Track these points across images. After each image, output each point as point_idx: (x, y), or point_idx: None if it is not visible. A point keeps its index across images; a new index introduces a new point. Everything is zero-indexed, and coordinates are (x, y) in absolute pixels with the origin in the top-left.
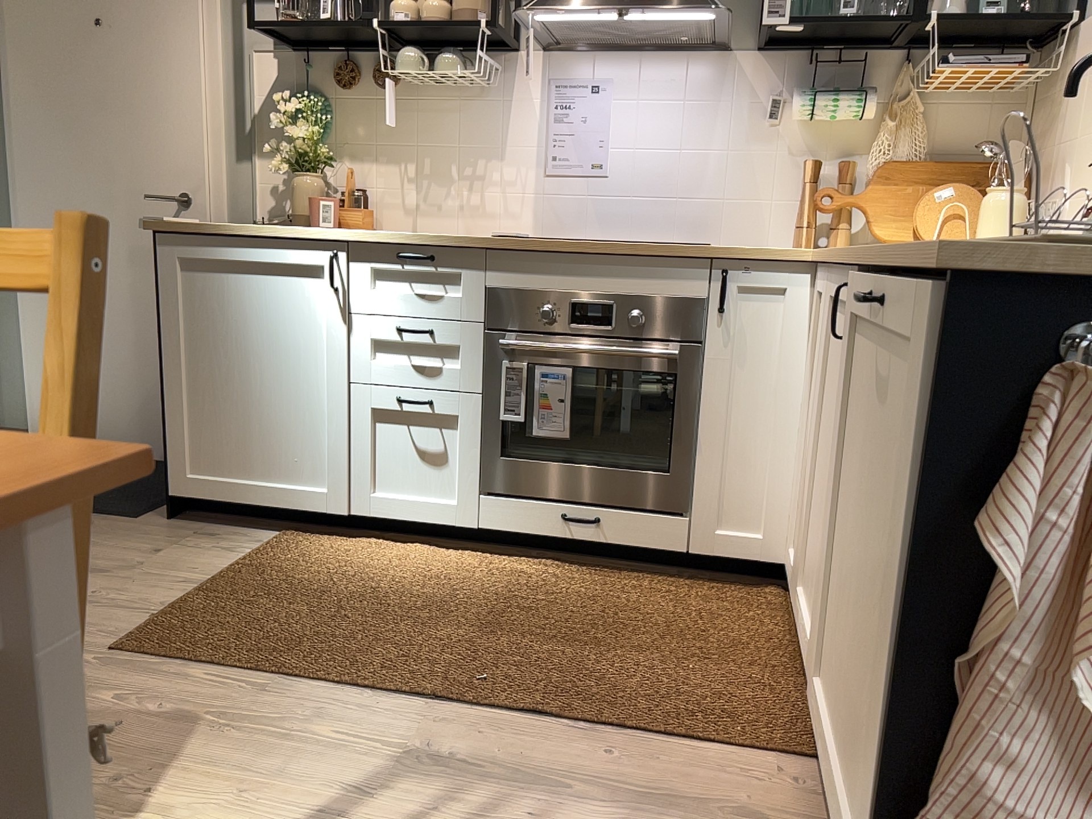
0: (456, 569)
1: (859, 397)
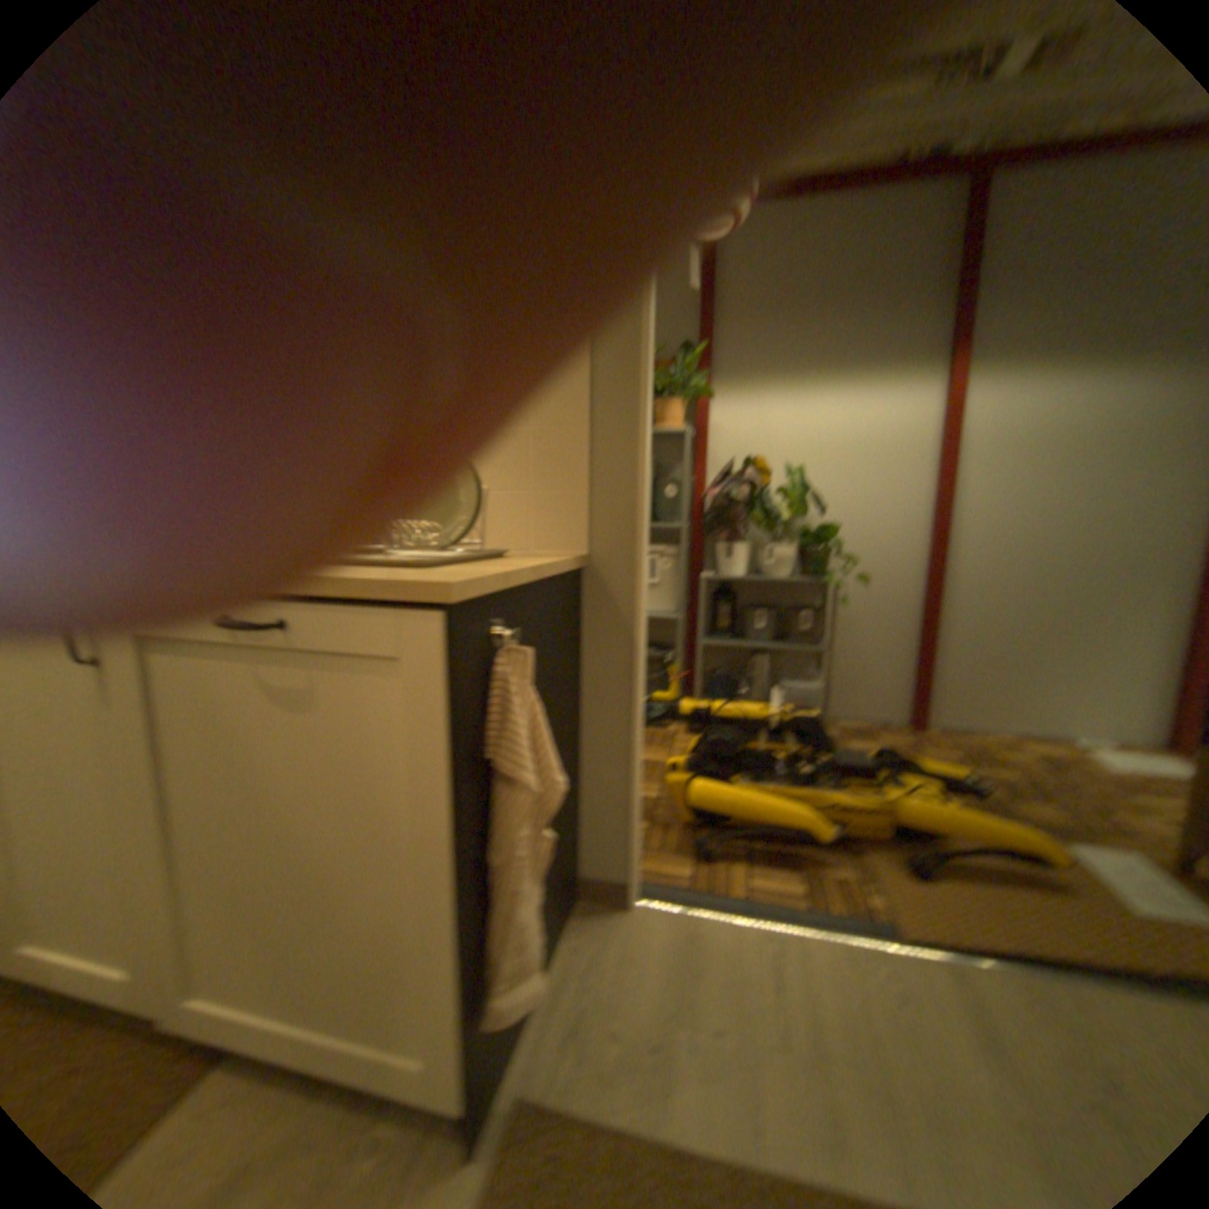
0: None
1: (168, 712)
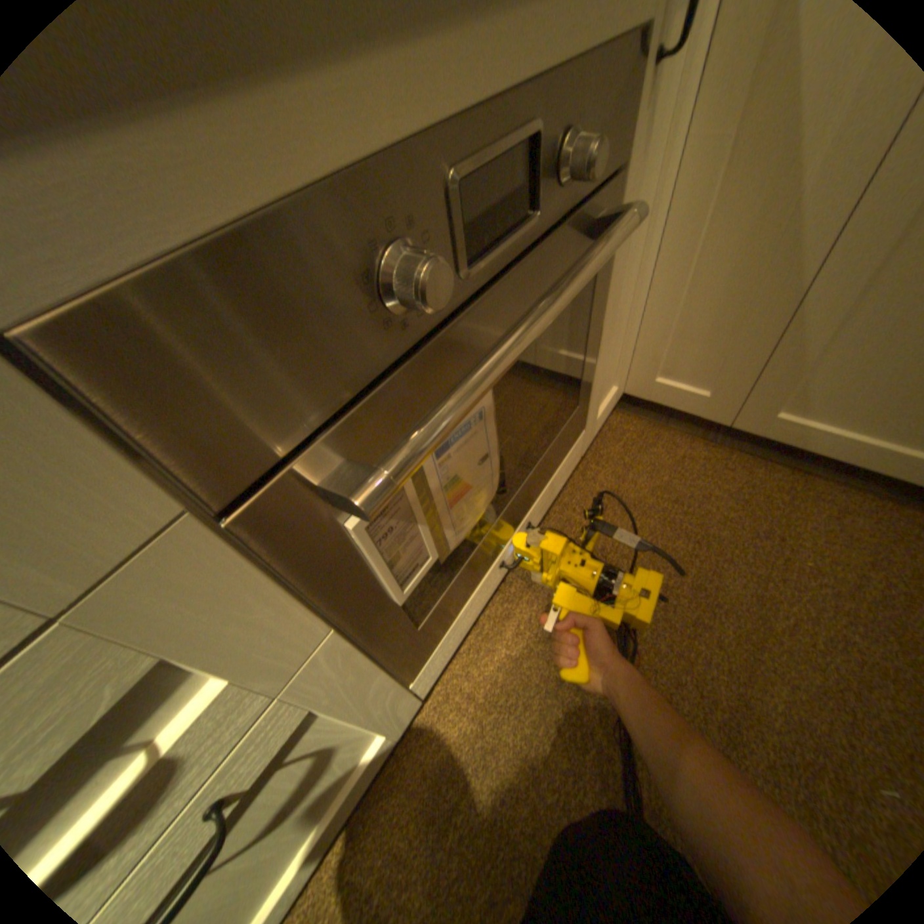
0: (470, 771)
1: None
